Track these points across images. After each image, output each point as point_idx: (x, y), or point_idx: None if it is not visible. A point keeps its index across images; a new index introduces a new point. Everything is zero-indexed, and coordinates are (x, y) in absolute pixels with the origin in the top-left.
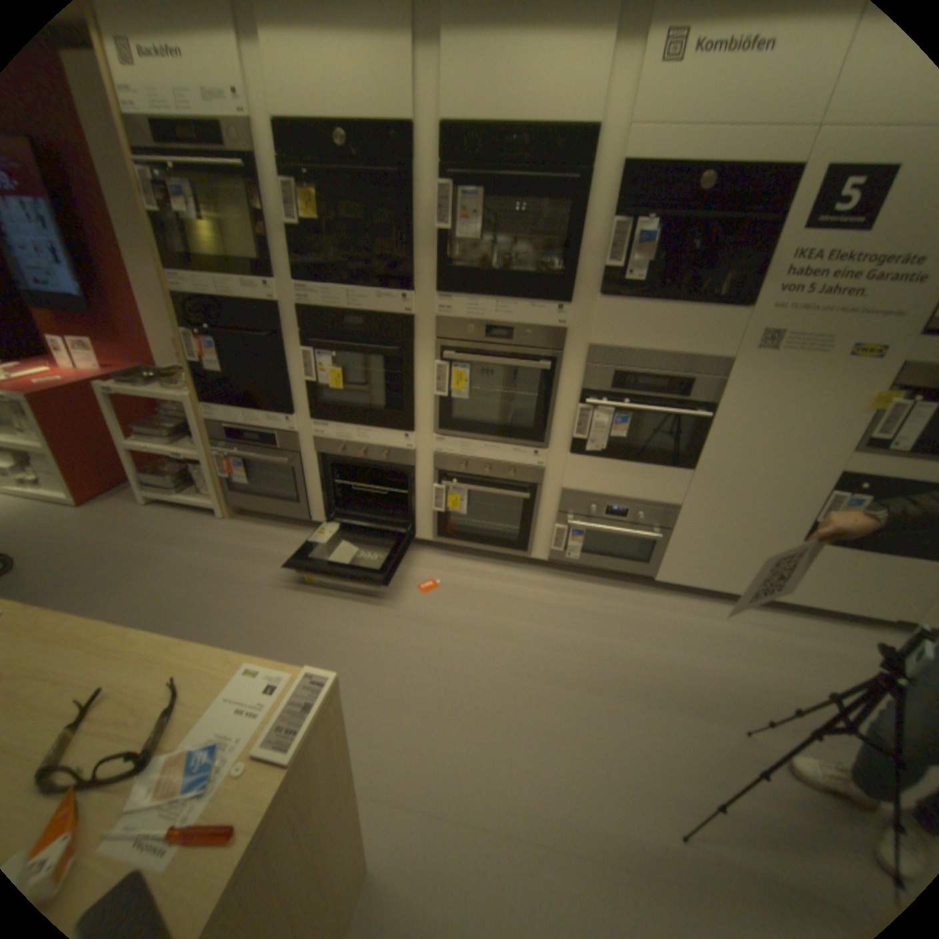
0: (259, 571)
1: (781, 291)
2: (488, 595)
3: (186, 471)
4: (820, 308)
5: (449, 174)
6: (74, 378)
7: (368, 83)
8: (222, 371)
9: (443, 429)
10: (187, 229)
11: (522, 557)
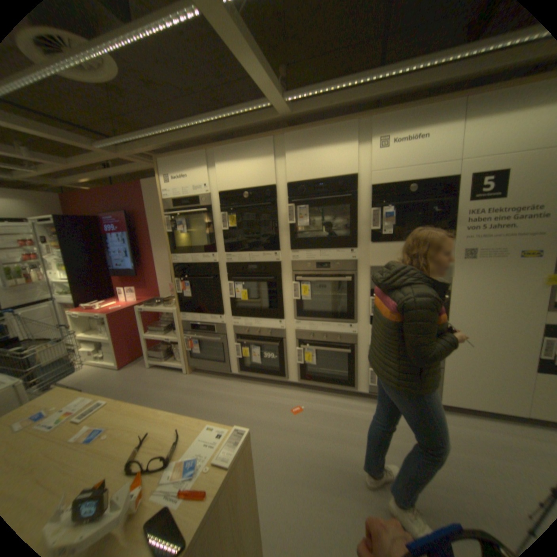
0: (203, 403)
1: (468, 230)
2: (334, 416)
3: (170, 348)
4: (494, 235)
5: (292, 201)
6: (125, 305)
7: (257, 174)
8: (191, 296)
9: (299, 316)
10: (181, 236)
11: (352, 392)
